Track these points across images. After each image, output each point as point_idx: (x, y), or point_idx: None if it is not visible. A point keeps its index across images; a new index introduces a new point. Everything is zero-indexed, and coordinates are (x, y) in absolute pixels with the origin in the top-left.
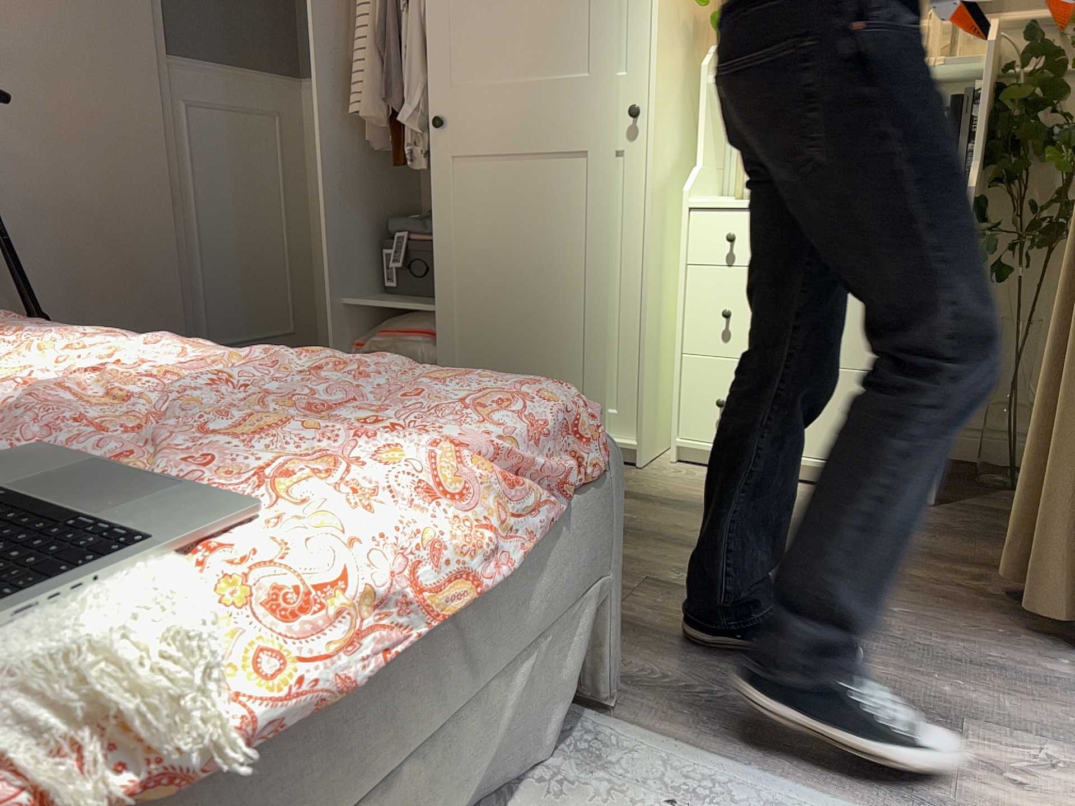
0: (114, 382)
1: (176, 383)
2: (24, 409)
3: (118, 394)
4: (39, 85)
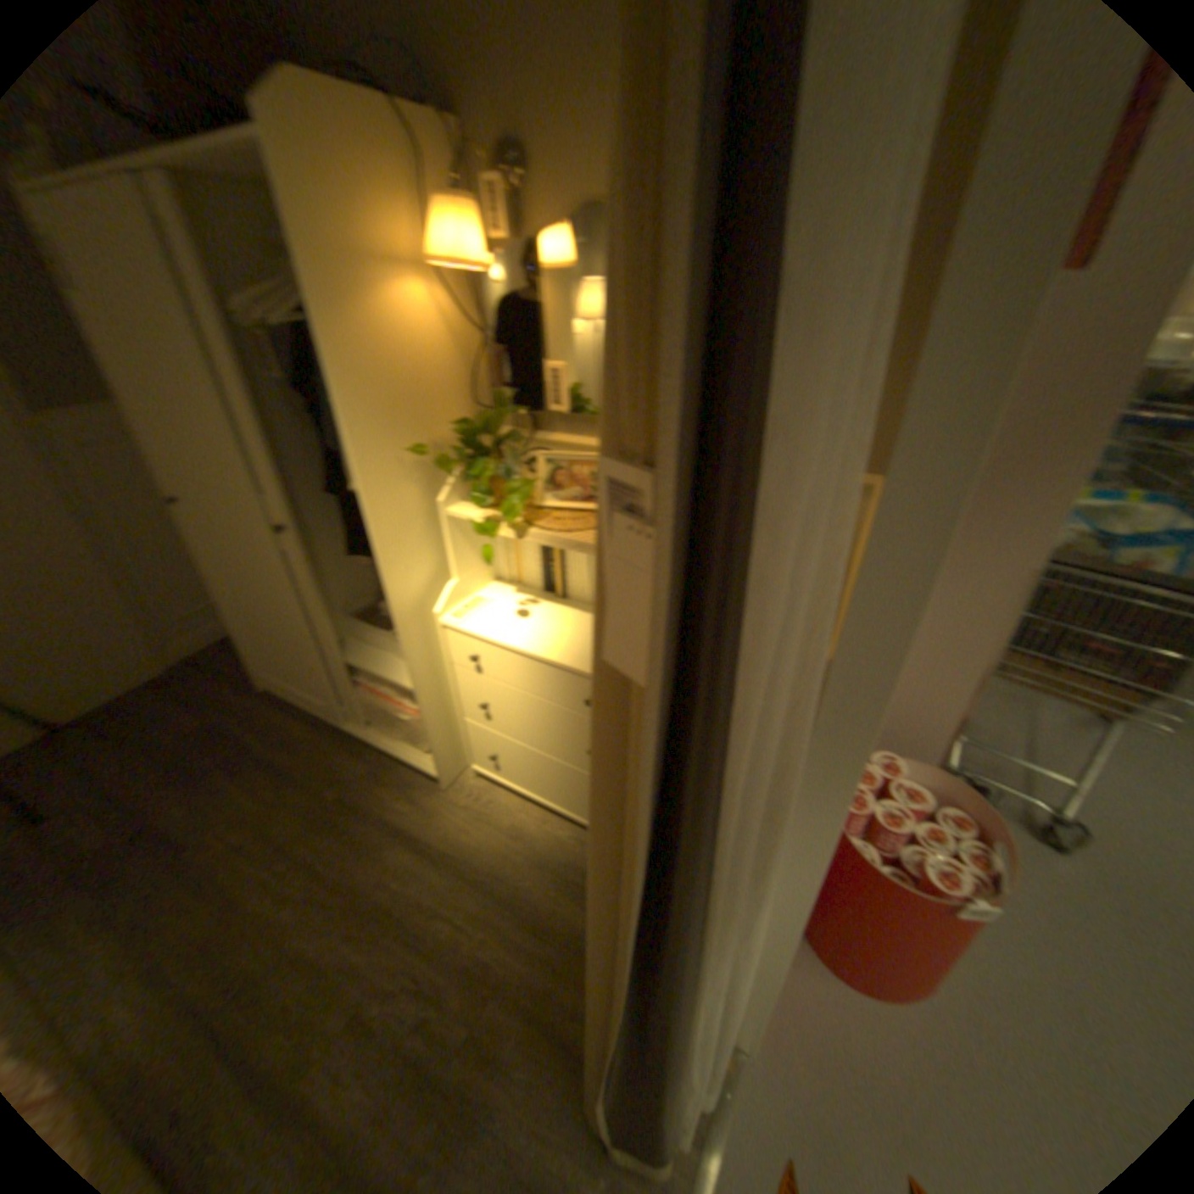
0: None
1: None
2: None
3: None
4: None
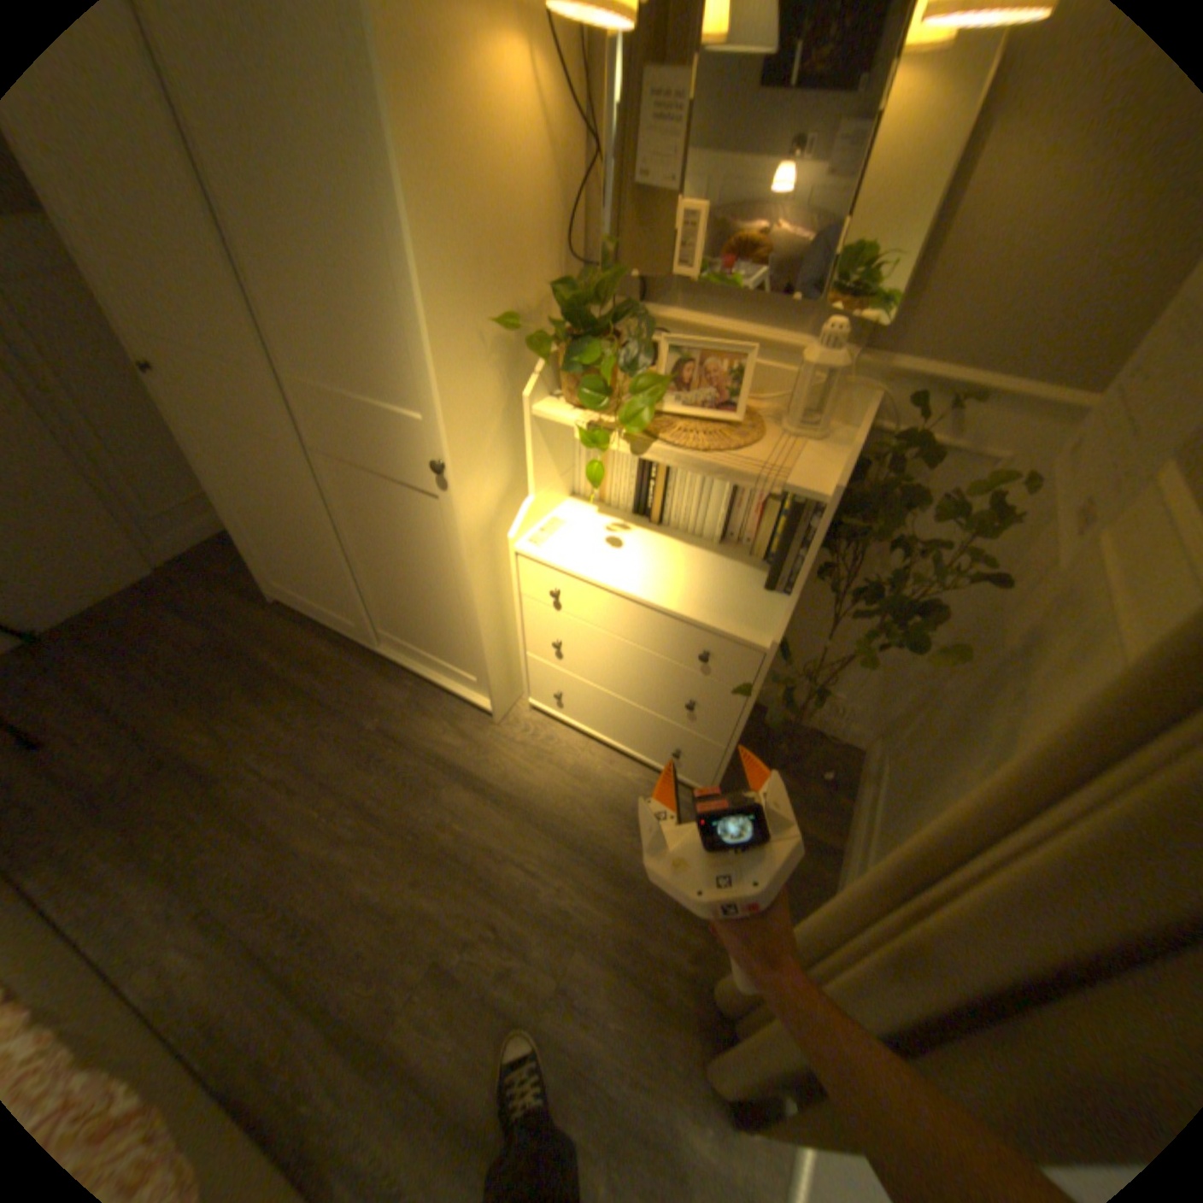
0: None
1: None
2: None
3: None
4: None
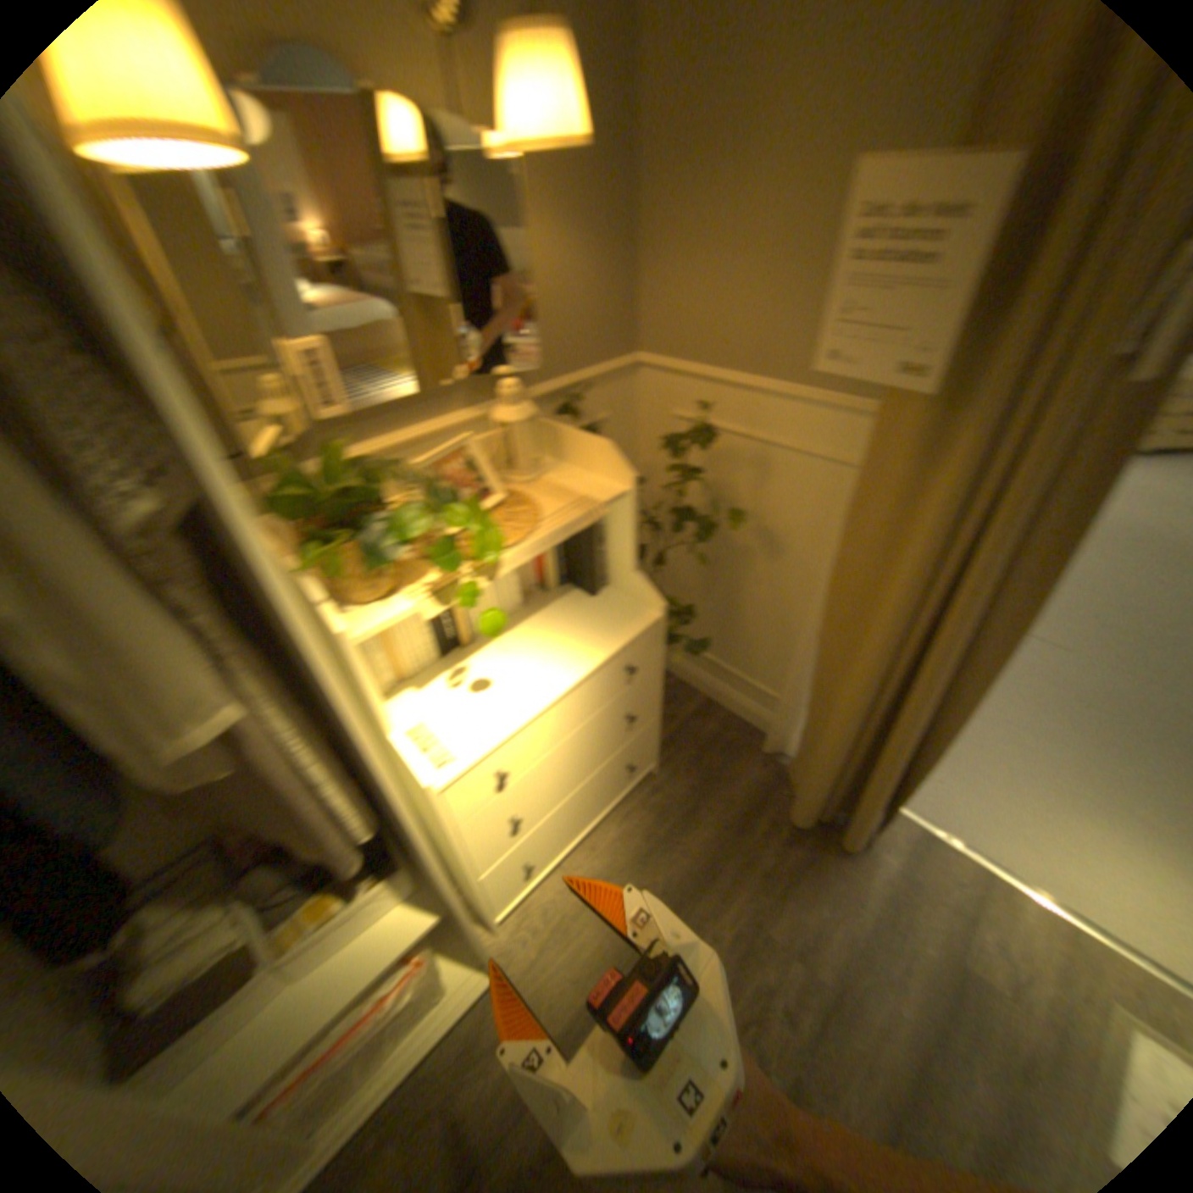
0: None
1: None
2: None
3: None
4: None
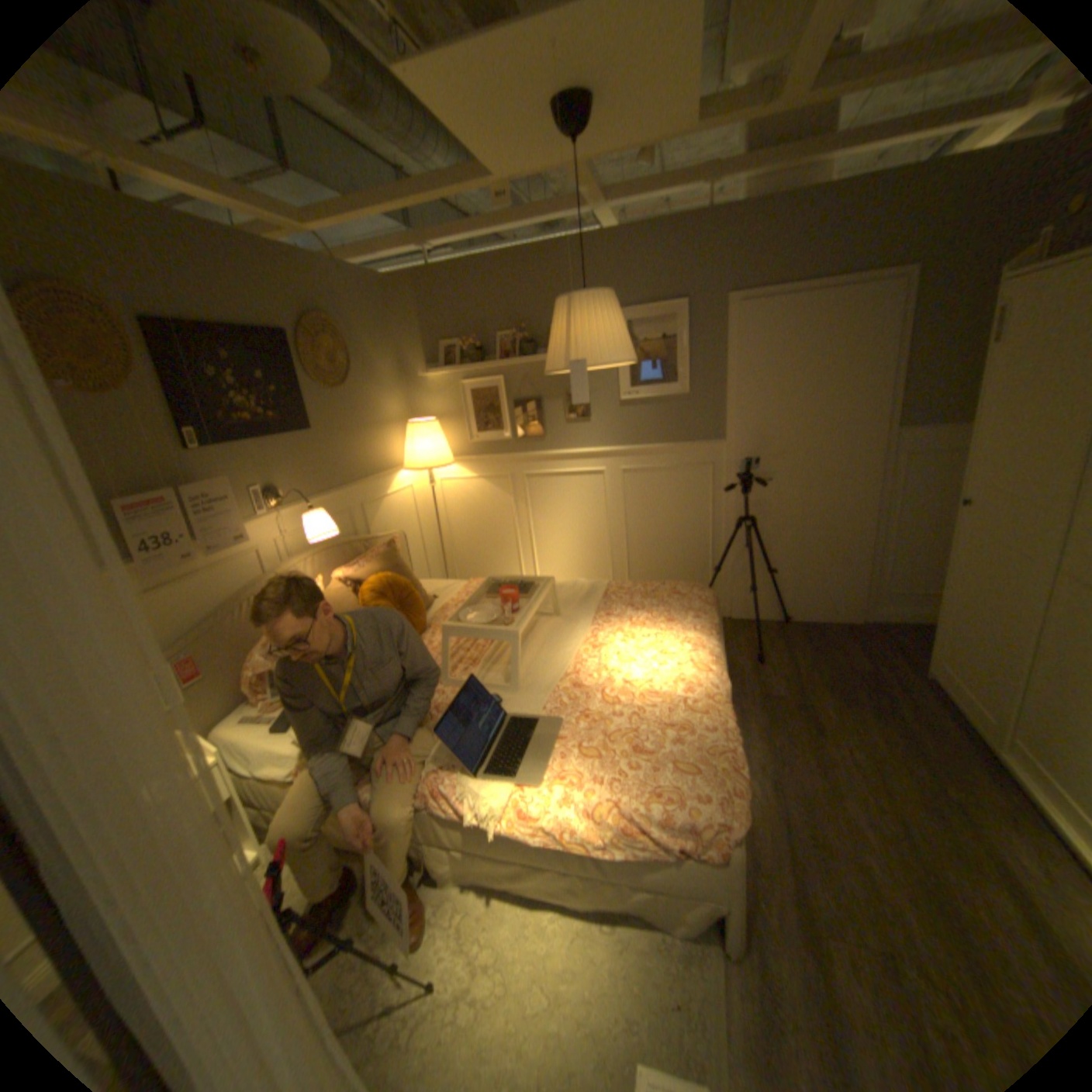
0: (640, 685)
1: (642, 701)
2: (602, 688)
3: (633, 692)
4: (803, 461)
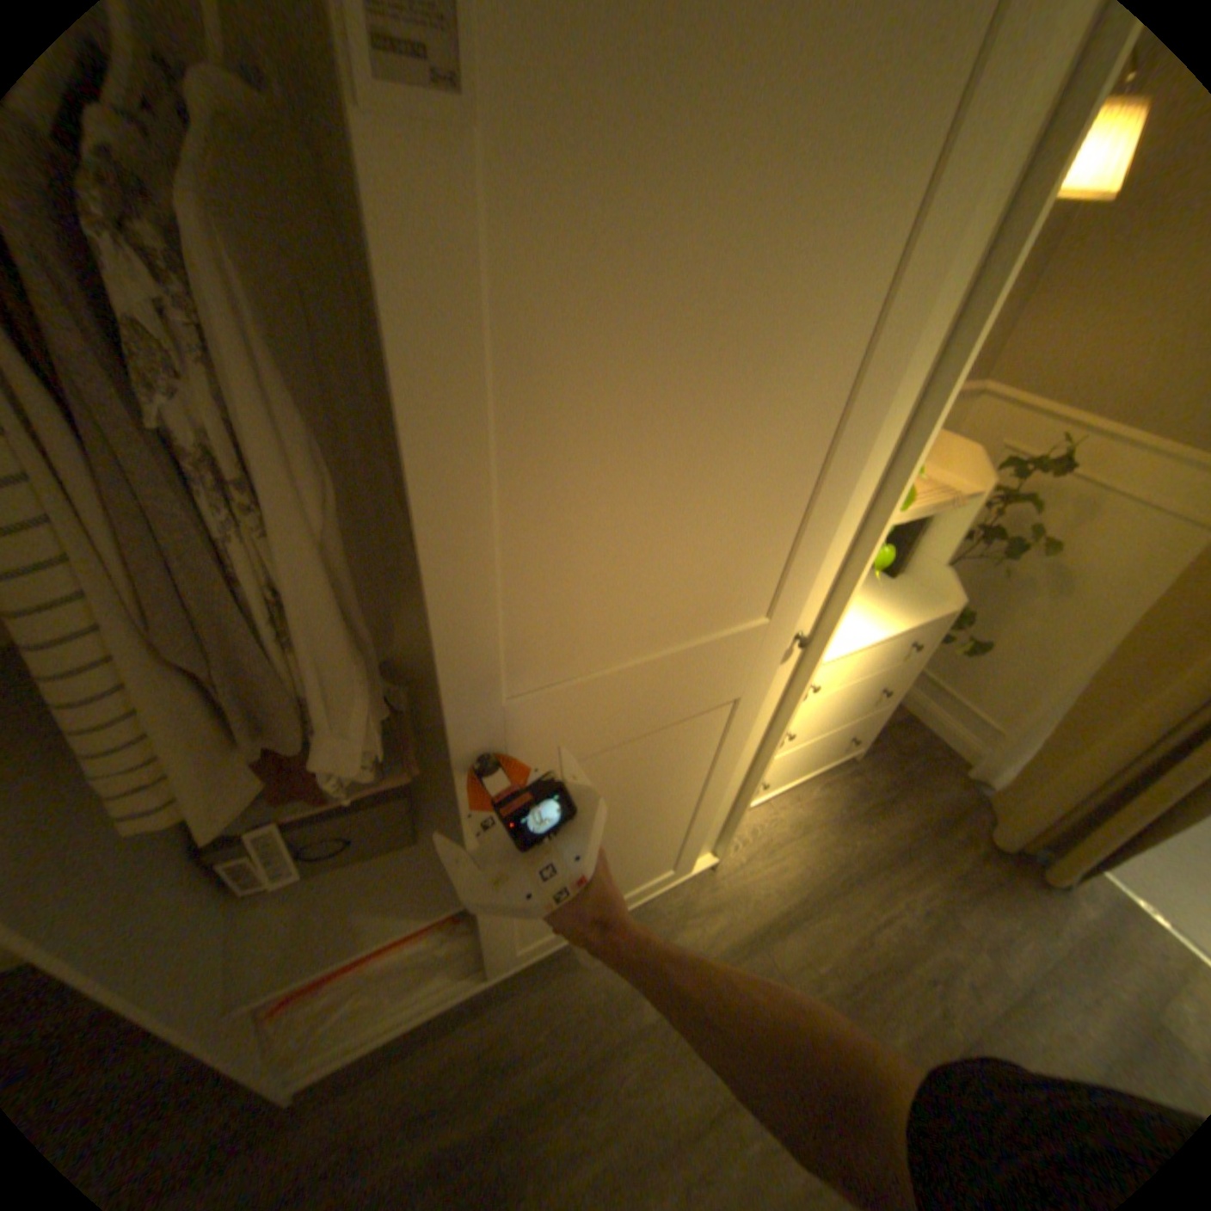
0: None
1: None
2: None
3: None
4: None
